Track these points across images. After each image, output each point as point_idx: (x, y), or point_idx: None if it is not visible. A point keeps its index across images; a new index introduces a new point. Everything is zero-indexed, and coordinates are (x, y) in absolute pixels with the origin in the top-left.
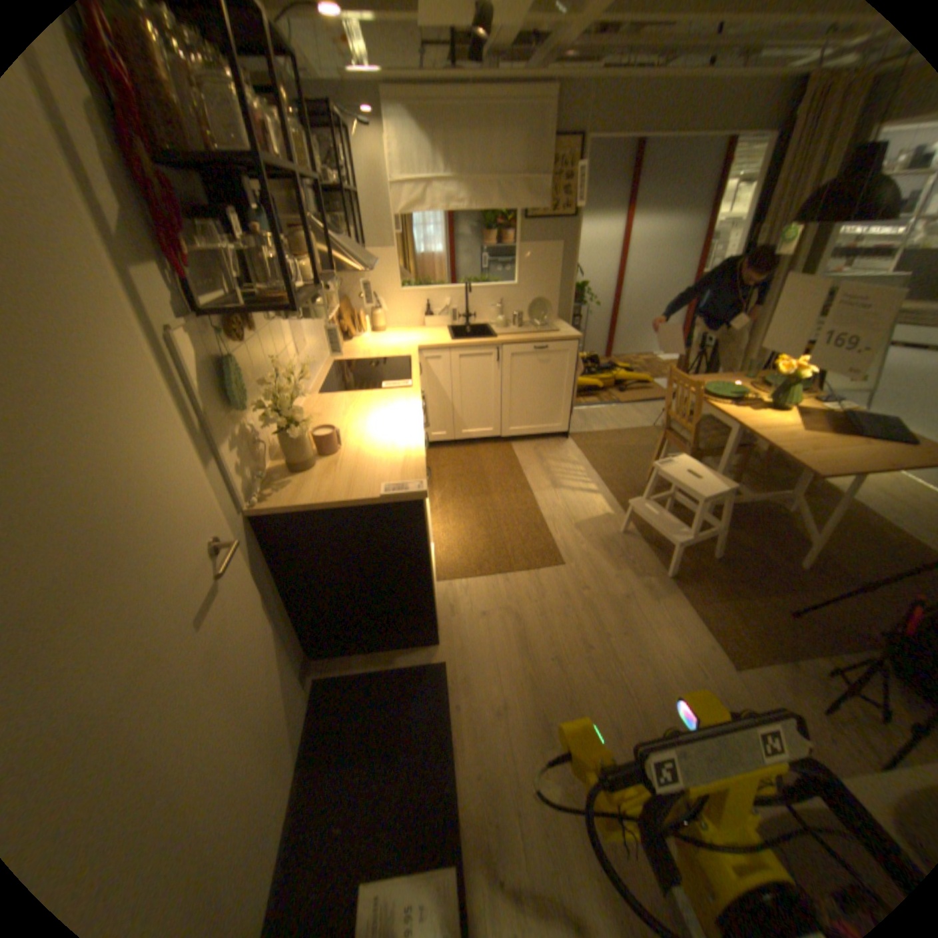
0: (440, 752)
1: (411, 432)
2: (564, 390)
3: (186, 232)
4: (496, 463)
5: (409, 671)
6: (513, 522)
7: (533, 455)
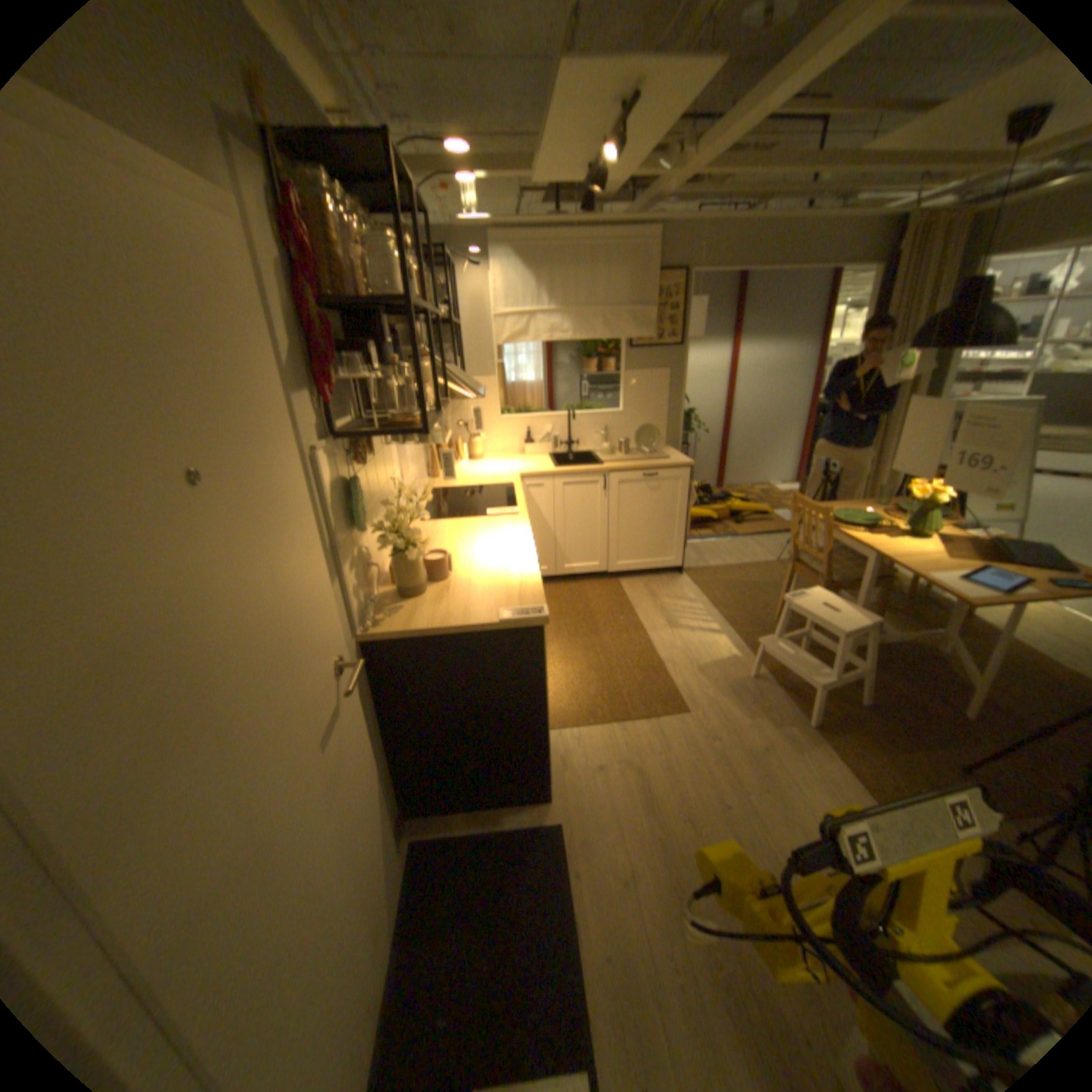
0: (559, 931)
1: (522, 559)
2: (675, 521)
3: (328, 362)
4: (602, 601)
5: (516, 834)
6: (626, 666)
7: (643, 592)
